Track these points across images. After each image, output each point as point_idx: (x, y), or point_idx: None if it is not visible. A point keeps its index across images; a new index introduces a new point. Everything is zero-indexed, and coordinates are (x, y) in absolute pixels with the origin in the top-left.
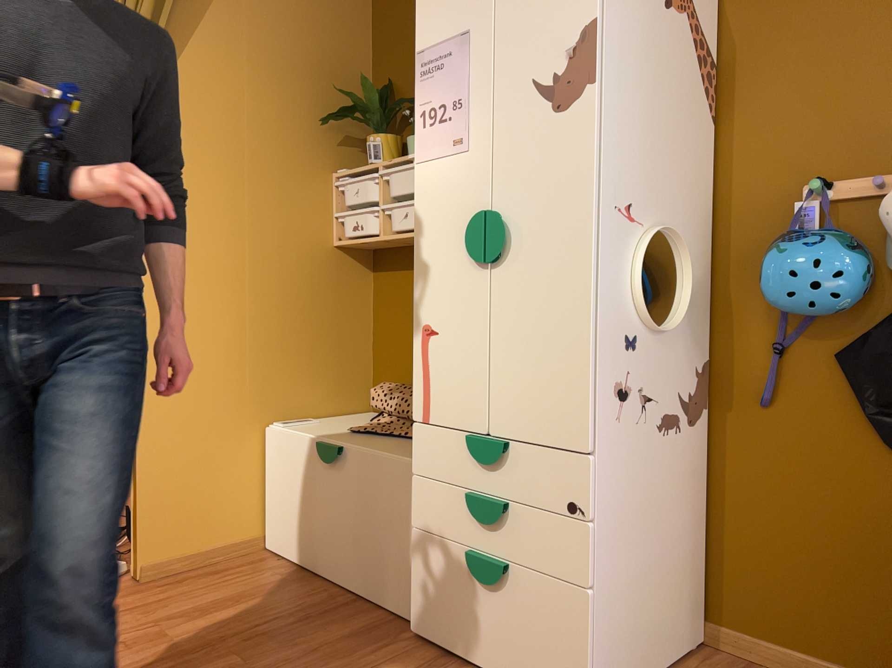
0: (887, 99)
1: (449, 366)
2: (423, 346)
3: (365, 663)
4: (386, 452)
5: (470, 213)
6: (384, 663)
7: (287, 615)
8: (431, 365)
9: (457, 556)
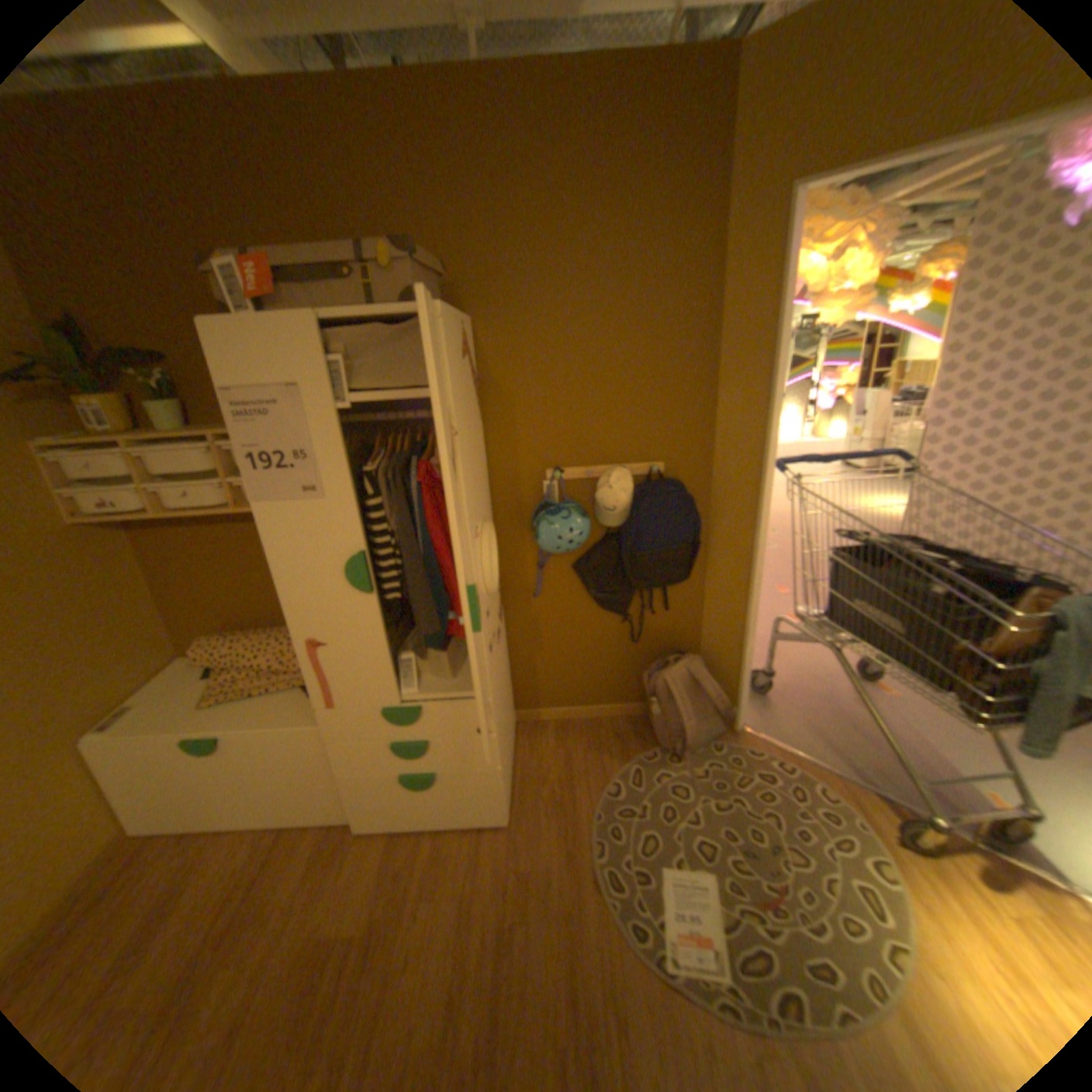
0: (589, 420)
1: (348, 668)
2: (312, 656)
3: (342, 886)
4: (276, 727)
5: (342, 553)
6: (355, 875)
7: (233, 892)
8: (326, 669)
9: (388, 781)
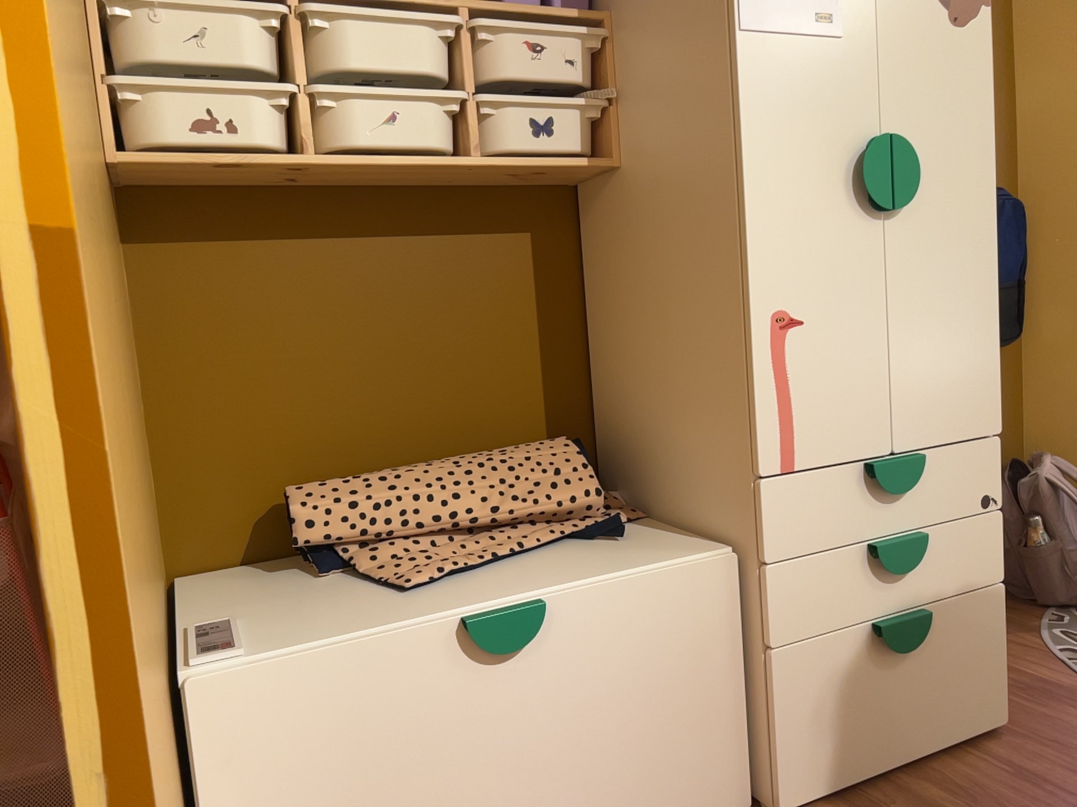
0: None
1: (829, 372)
2: (778, 349)
3: None
4: (636, 568)
5: (851, 136)
6: None
7: None
8: (796, 376)
9: (854, 643)
